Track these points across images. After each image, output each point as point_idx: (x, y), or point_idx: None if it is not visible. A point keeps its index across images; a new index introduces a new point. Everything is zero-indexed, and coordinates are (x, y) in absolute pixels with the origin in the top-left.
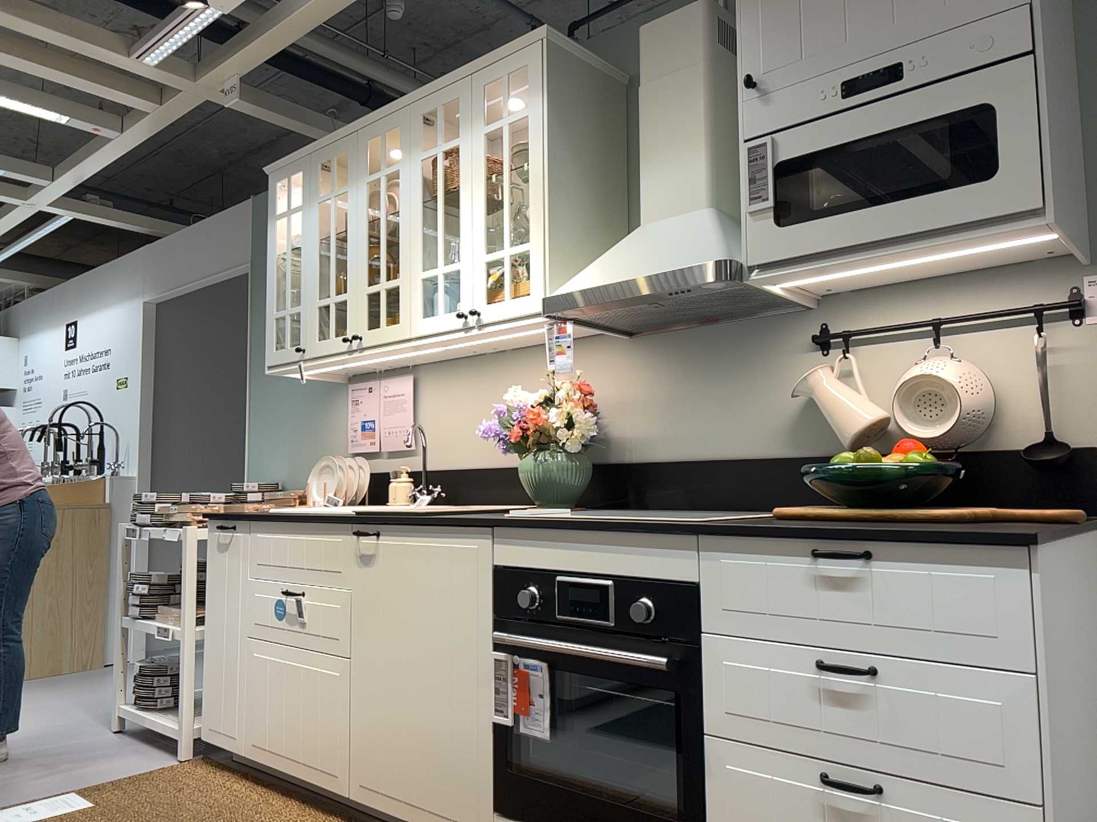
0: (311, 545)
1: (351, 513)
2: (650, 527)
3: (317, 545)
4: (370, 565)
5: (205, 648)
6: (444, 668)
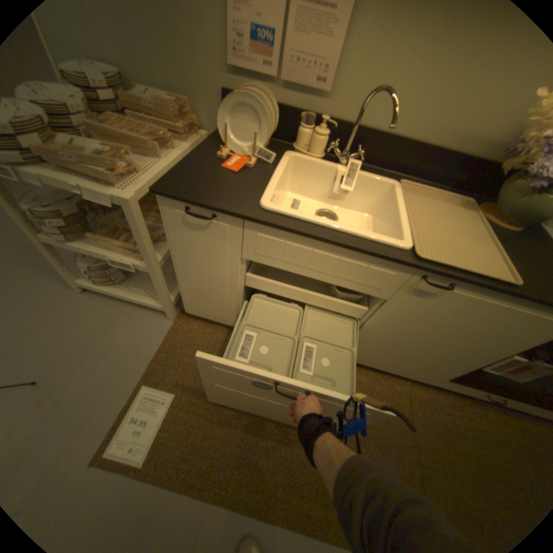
0: (349, 265)
1: (404, 247)
2: None
3: (359, 268)
4: (428, 299)
5: (179, 279)
6: (462, 350)
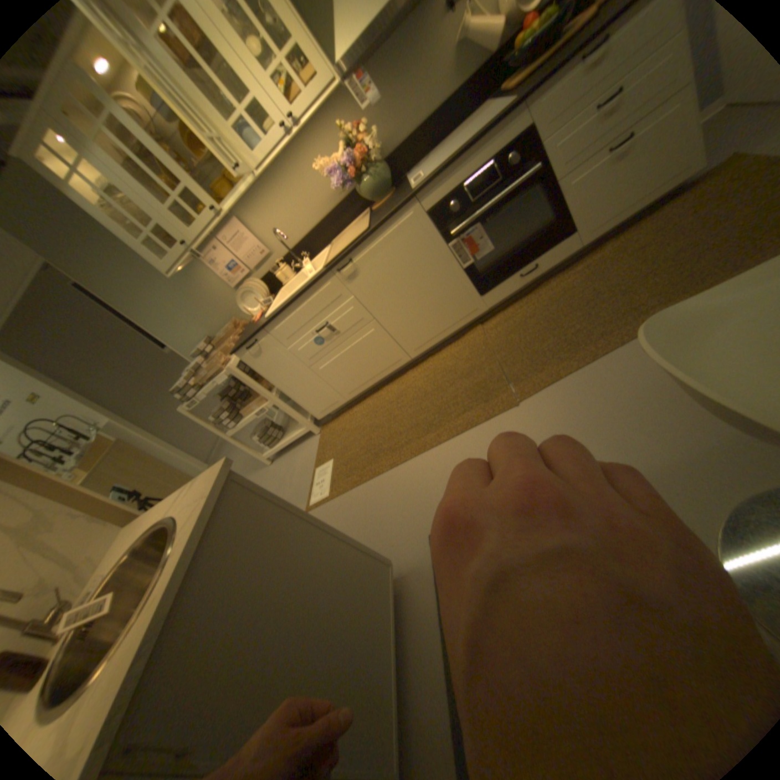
0: (314, 300)
1: (320, 269)
2: (503, 114)
3: (318, 296)
4: (359, 274)
5: (289, 394)
6: (428, 273)
